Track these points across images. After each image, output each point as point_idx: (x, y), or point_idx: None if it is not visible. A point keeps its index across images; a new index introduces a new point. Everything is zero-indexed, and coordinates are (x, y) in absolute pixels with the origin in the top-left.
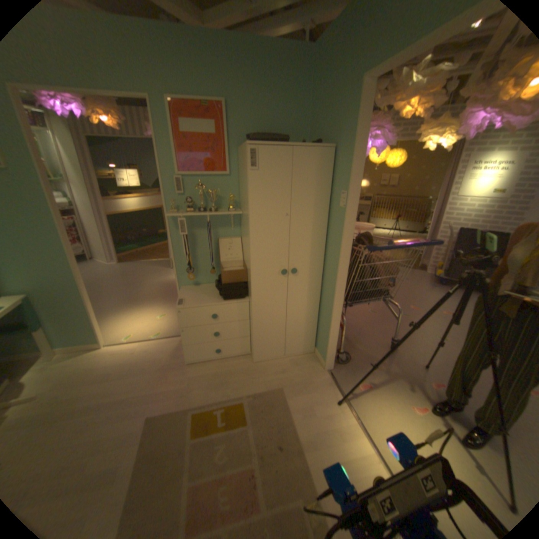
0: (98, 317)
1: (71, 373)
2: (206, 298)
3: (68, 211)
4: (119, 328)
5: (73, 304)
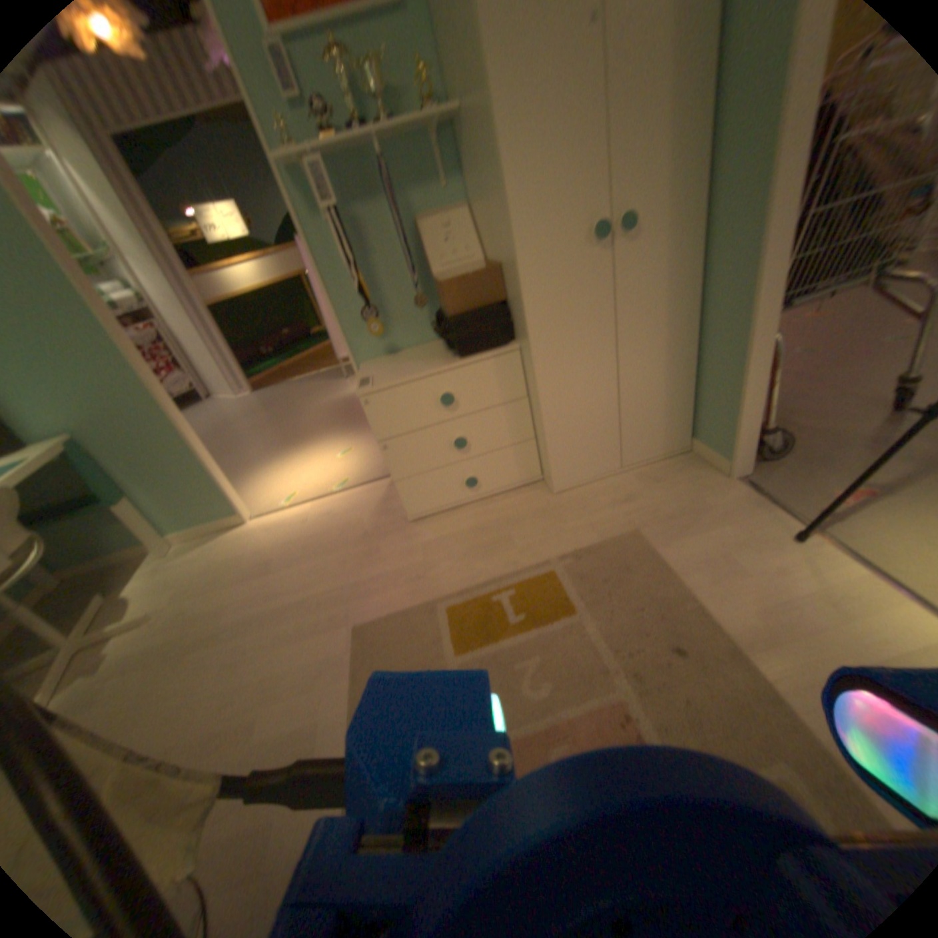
0: (233, 474)
1: (202, 567)
2: (419, 363)
3: (144, 314)
4: (272, 484)
5: (164, 438)
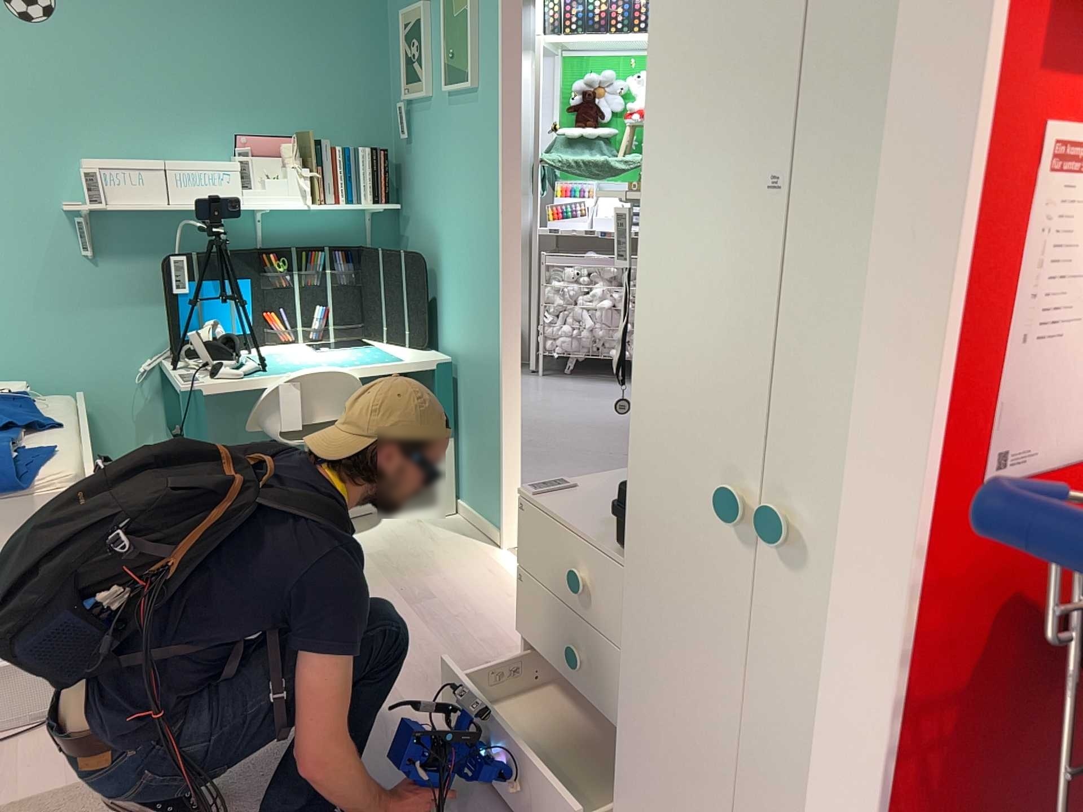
0: None
1: (417, 554)
2: (609, 514)
3: None
4: None
5: (491, 411)
